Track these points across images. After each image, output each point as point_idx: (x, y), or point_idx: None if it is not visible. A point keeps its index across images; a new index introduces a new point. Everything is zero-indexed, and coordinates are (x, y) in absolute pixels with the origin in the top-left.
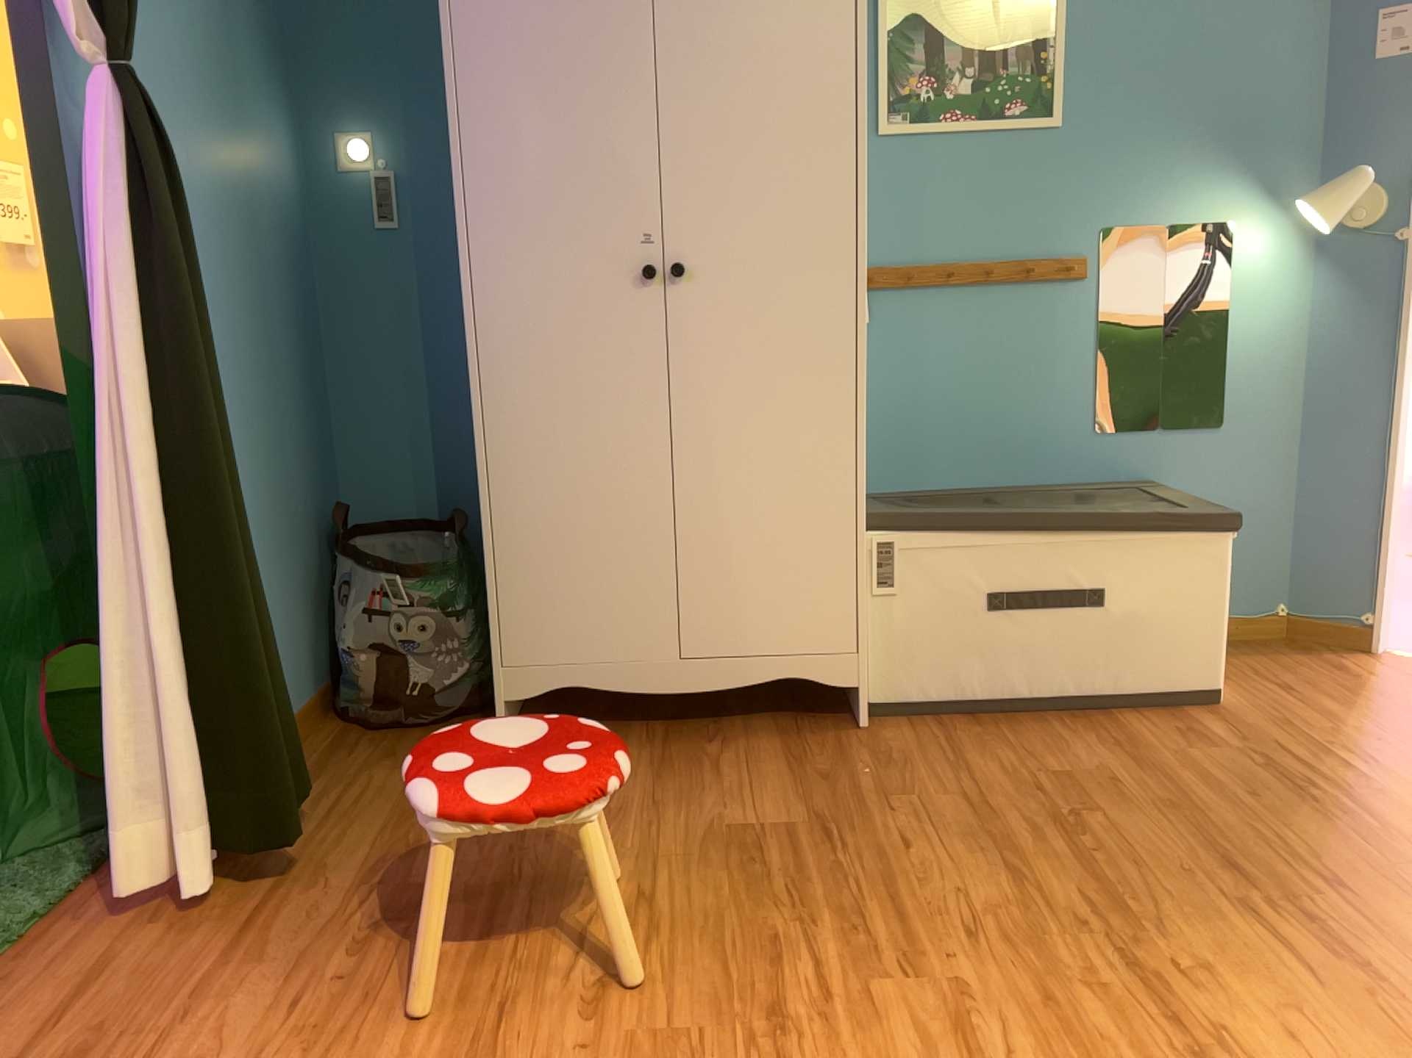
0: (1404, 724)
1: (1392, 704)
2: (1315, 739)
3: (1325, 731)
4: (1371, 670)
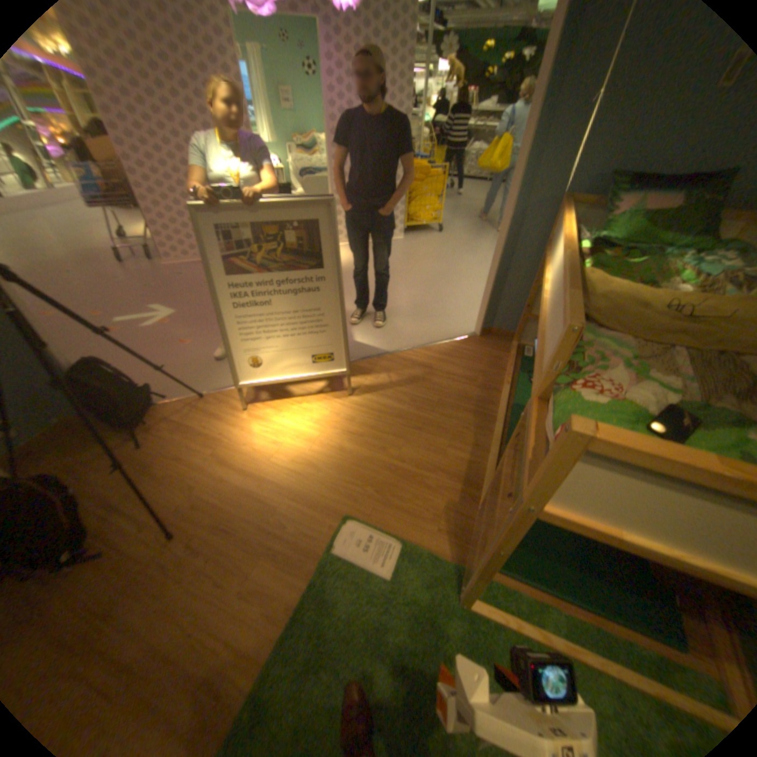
0: (122, 465)
1: (116, 453)
2: (91, 502)
3: (94, 493)
4: (105, 431)
